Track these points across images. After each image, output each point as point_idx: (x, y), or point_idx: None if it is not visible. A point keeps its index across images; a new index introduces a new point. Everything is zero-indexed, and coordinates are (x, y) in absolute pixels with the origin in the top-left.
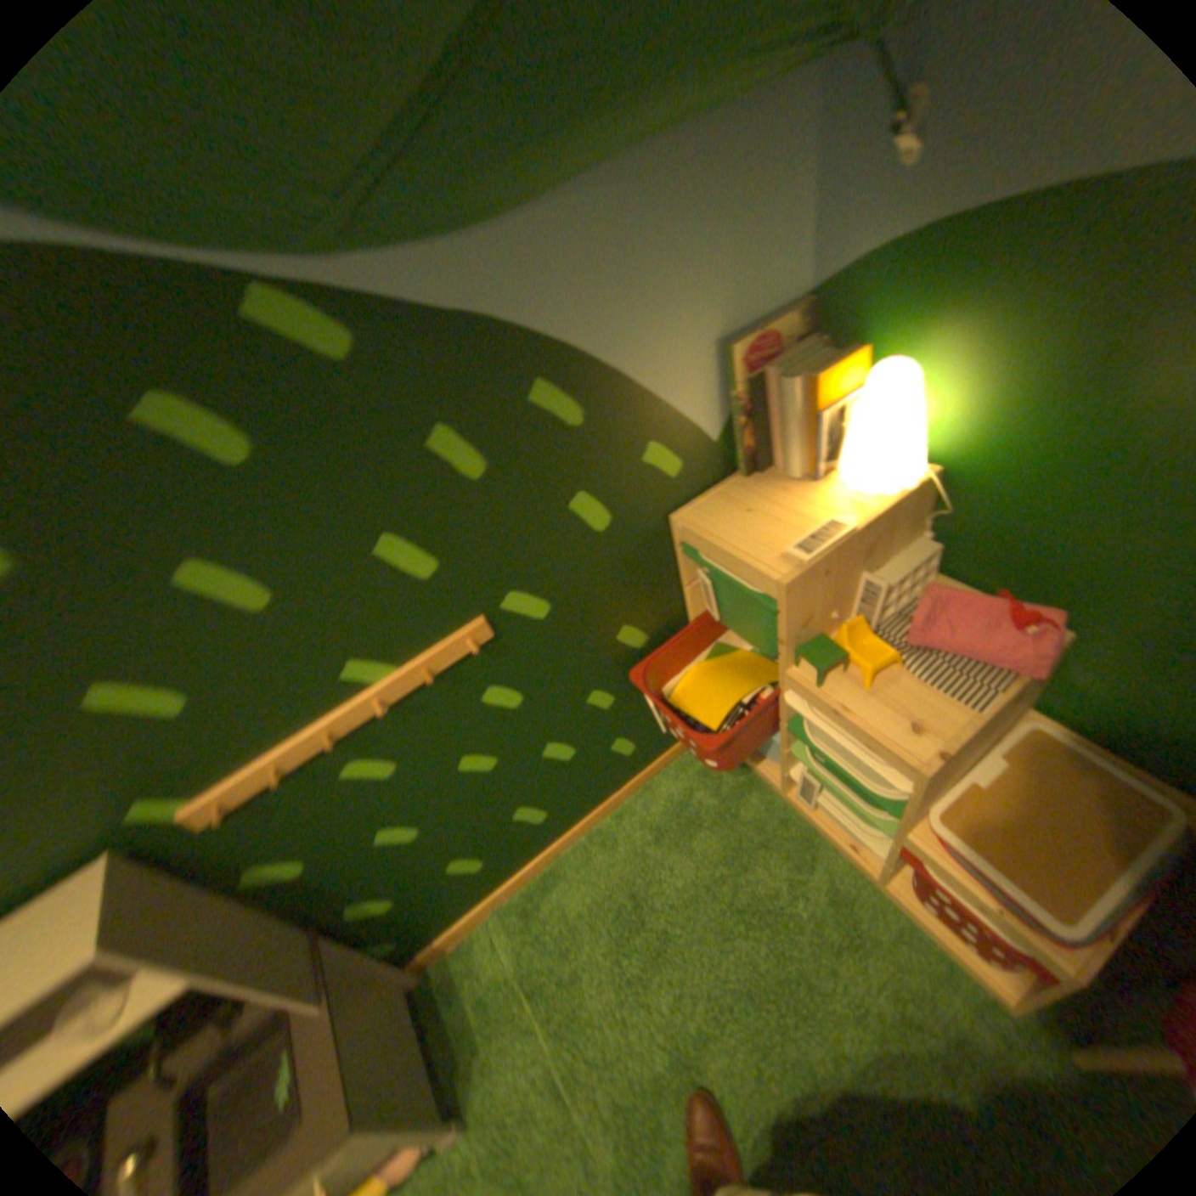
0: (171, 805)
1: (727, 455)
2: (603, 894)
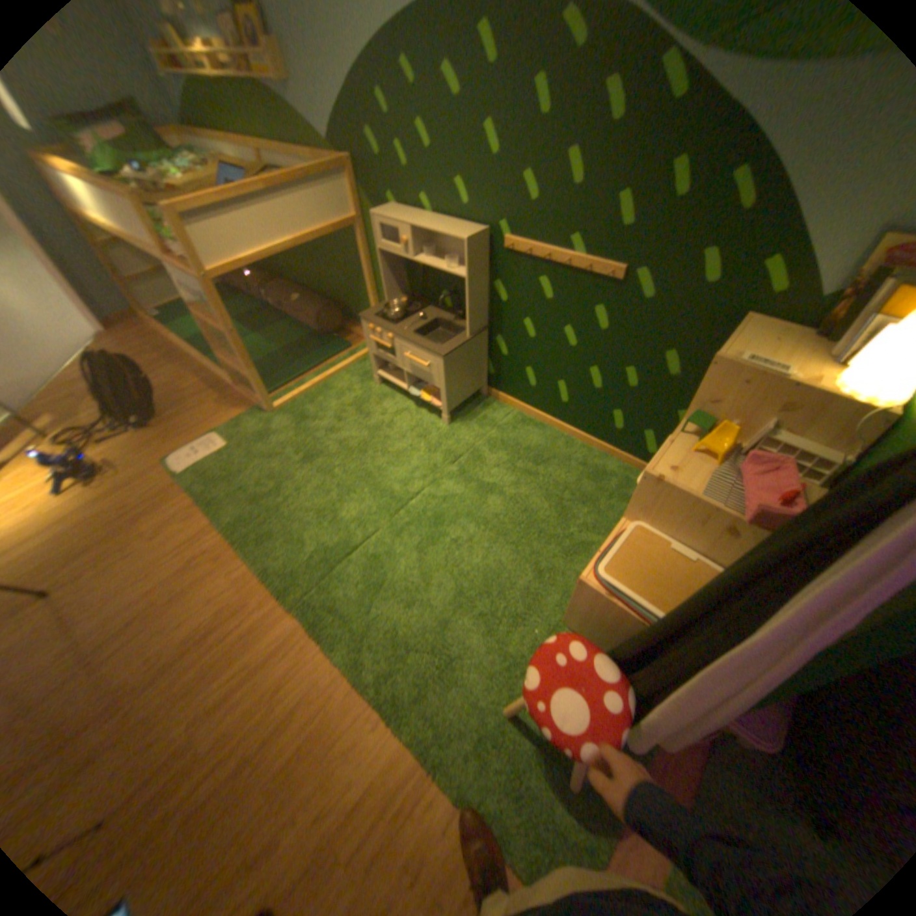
0: (506, 233)
1: (823, 314)
2: (544, 449)
